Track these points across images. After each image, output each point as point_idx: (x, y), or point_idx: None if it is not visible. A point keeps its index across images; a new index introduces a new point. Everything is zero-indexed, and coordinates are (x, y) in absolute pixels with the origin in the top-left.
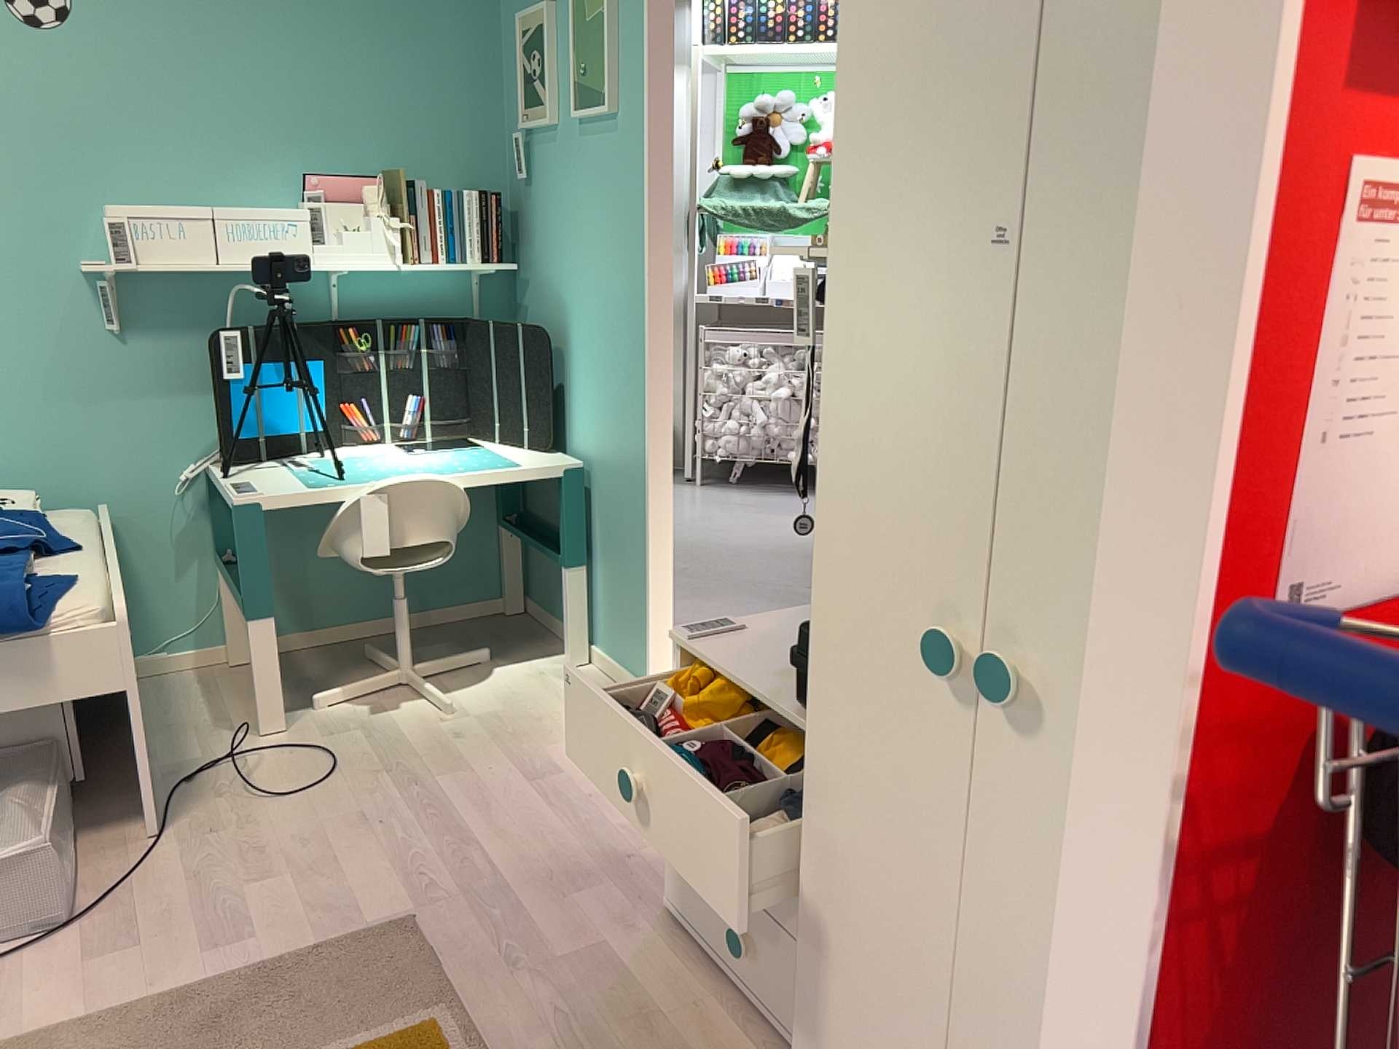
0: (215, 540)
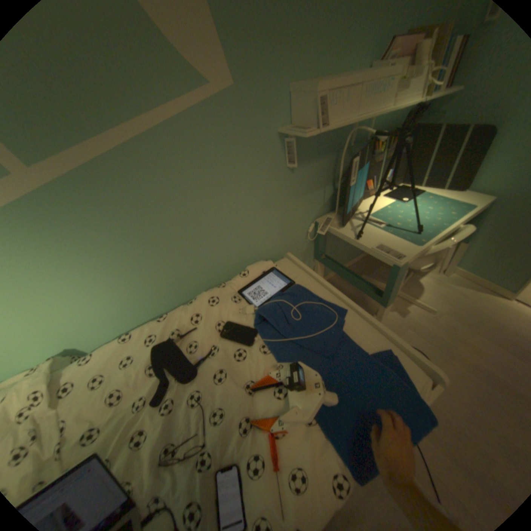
0: (318, 252)
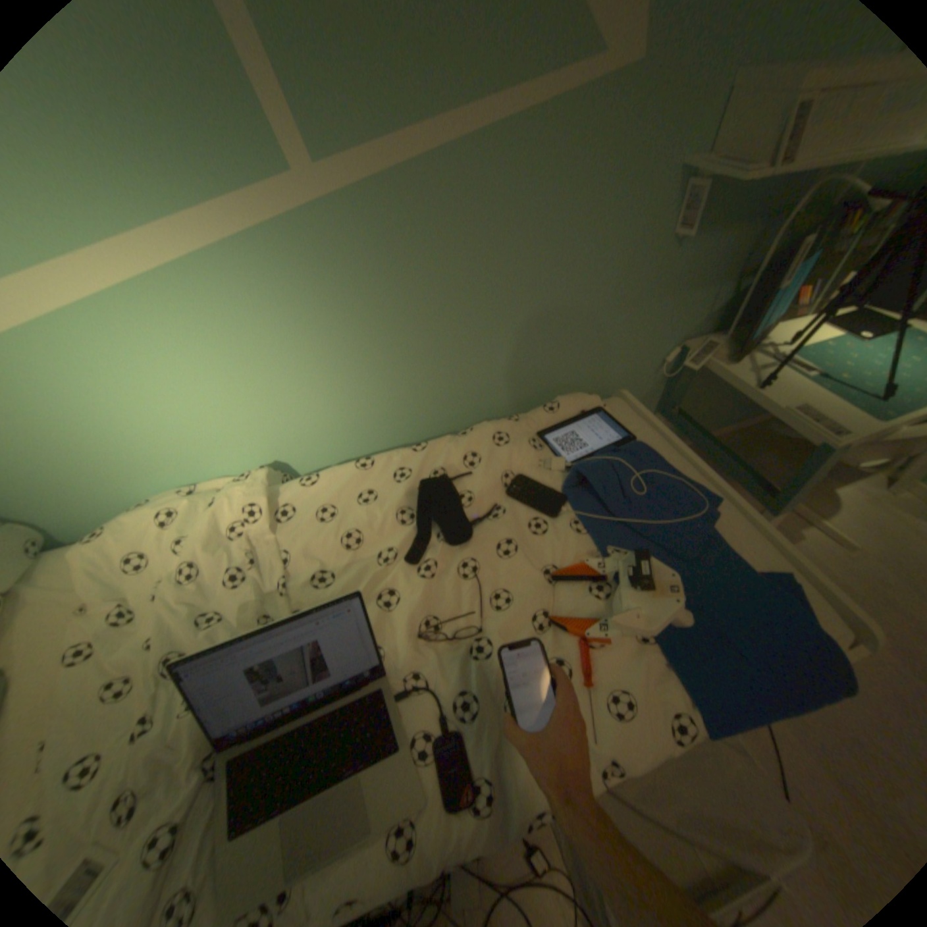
0: (670, 400)
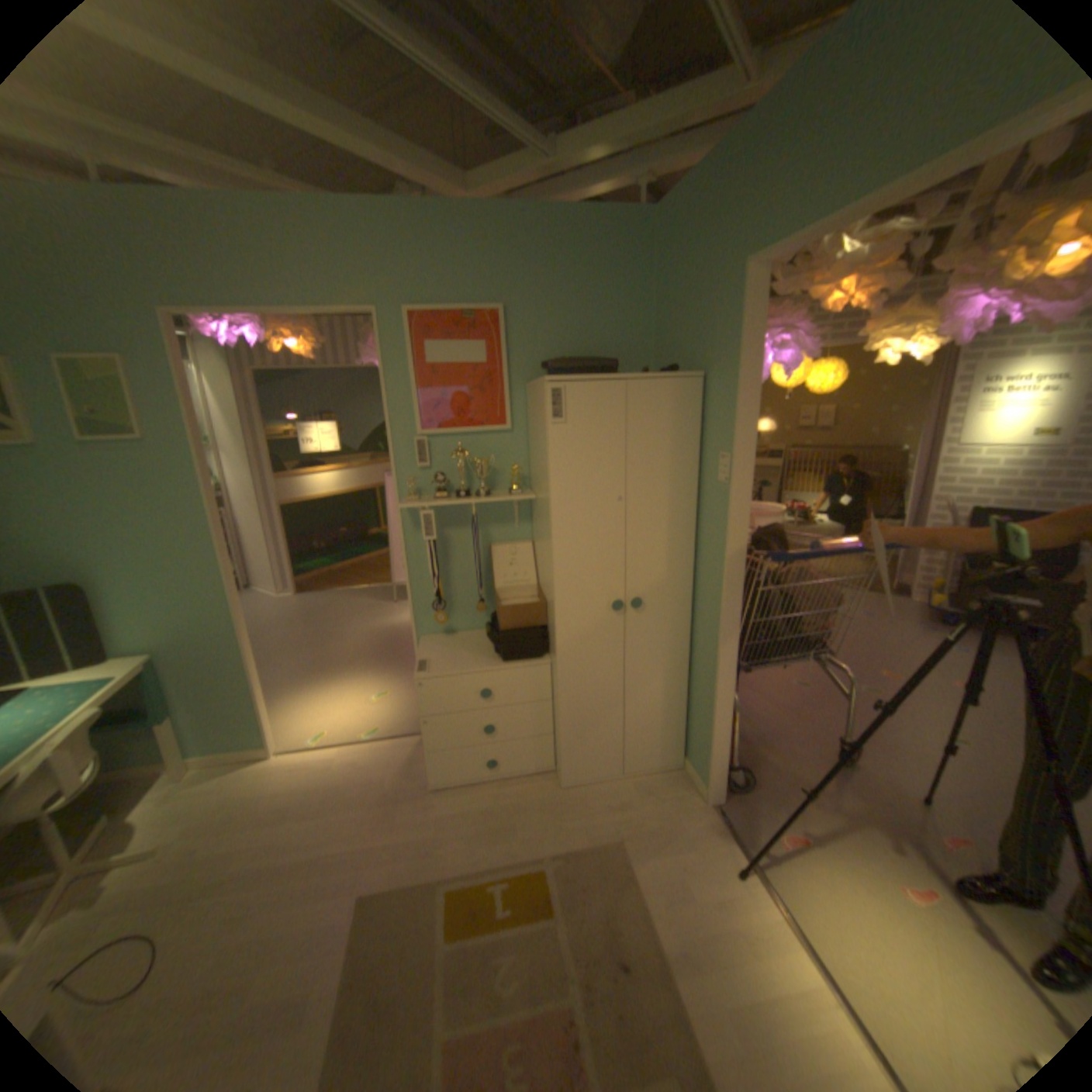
0: None
